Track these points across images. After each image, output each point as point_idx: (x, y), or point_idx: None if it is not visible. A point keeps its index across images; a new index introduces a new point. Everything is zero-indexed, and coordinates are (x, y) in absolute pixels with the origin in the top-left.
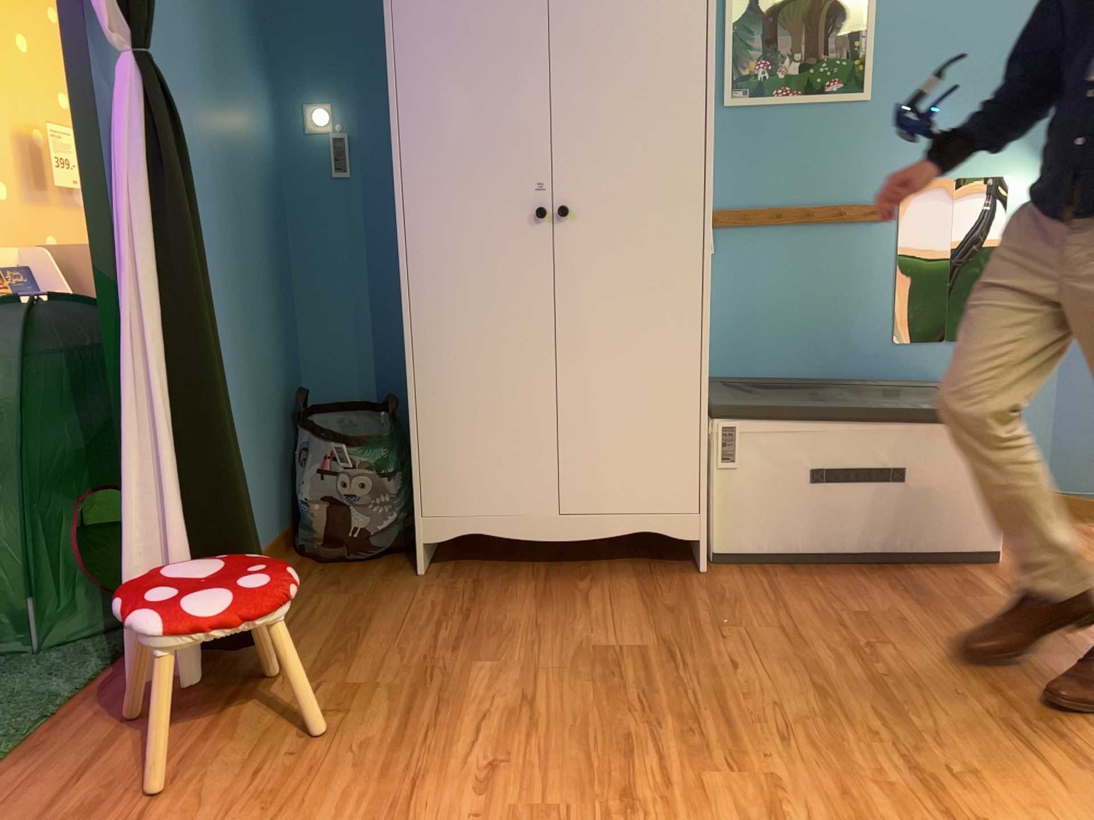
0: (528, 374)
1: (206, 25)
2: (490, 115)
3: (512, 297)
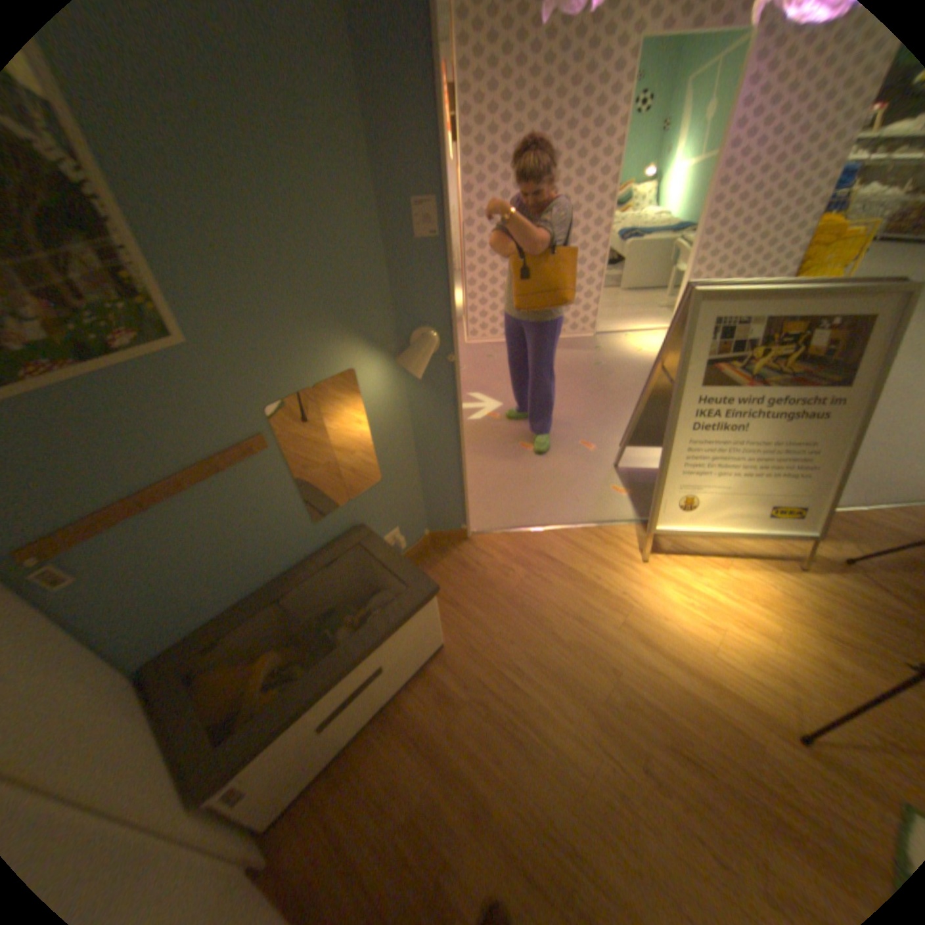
0: None
1: None
2: None
3: None
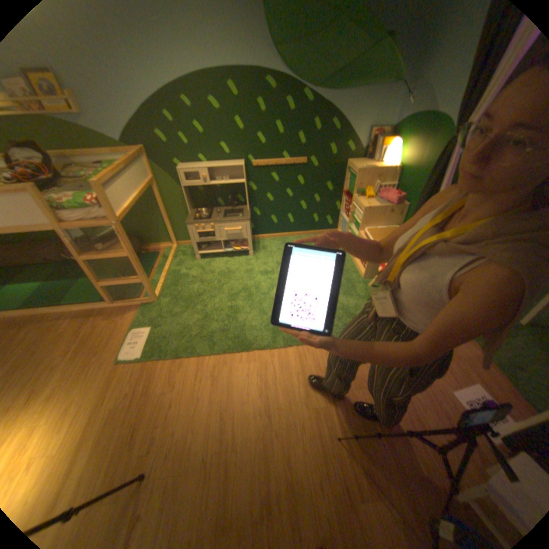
0: None
1: None
2: None
3: None
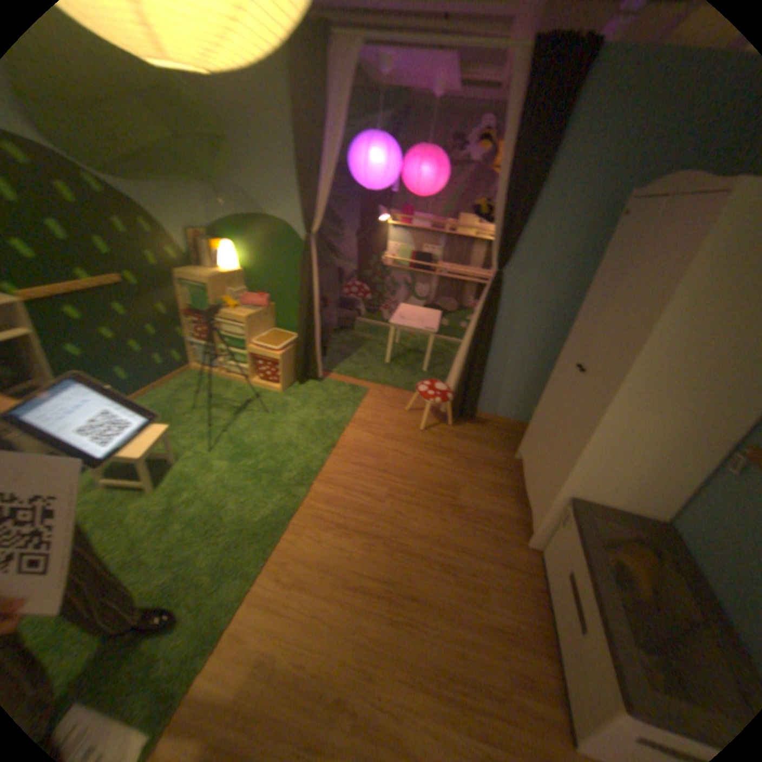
0: (550, 426)
1: (584, 257)
2: (594, 320)
3: (562, 395)
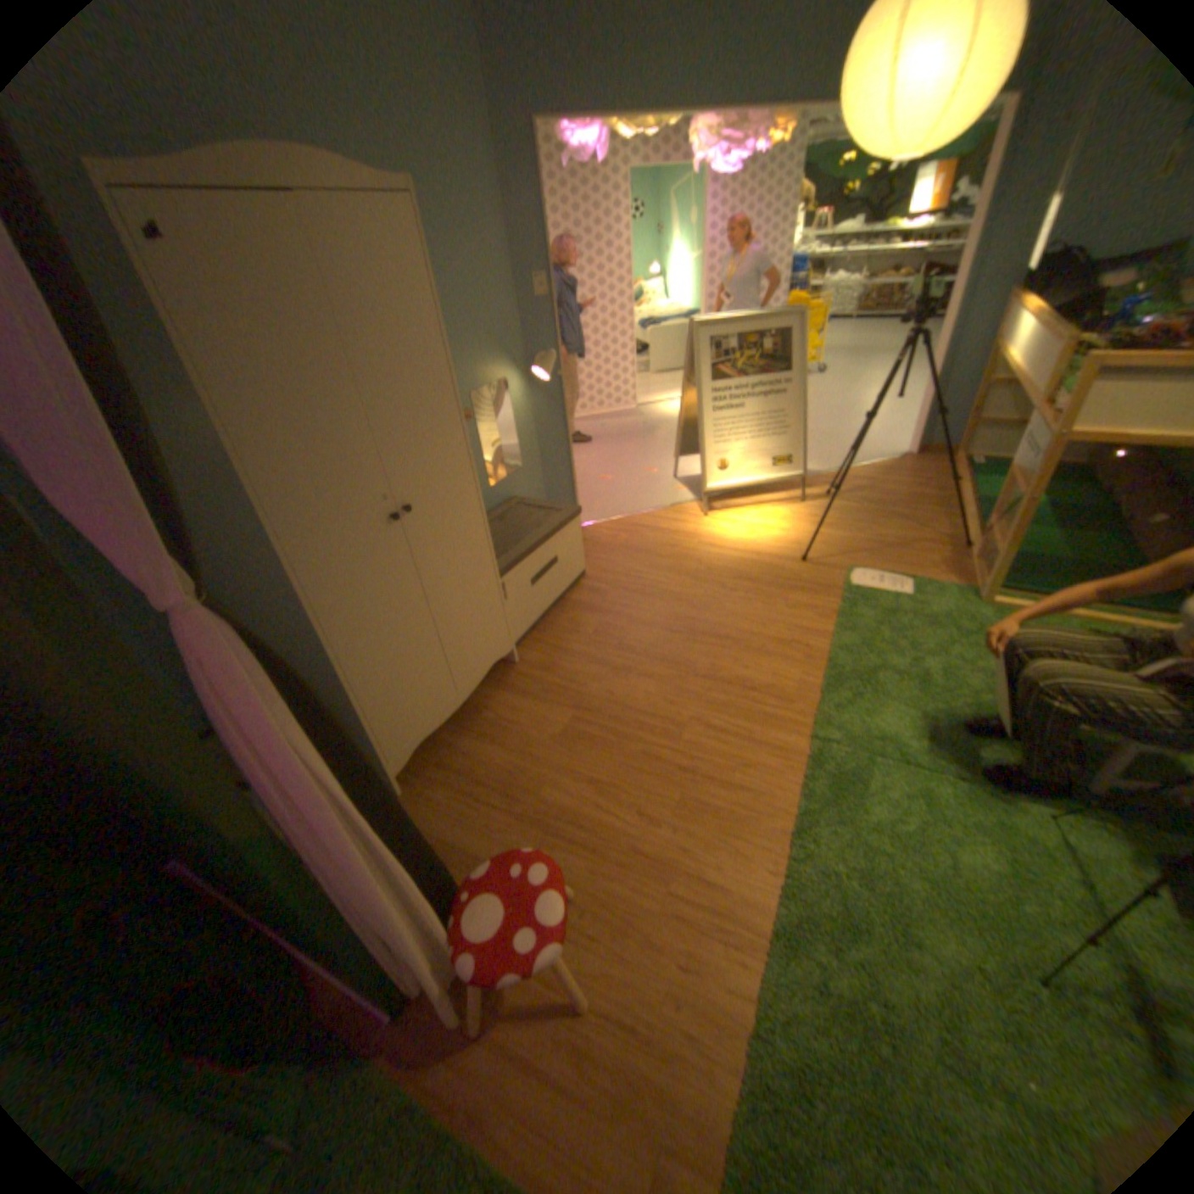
0: (415, 628)
1: None
2: (330, 459)
3: (391, 587)
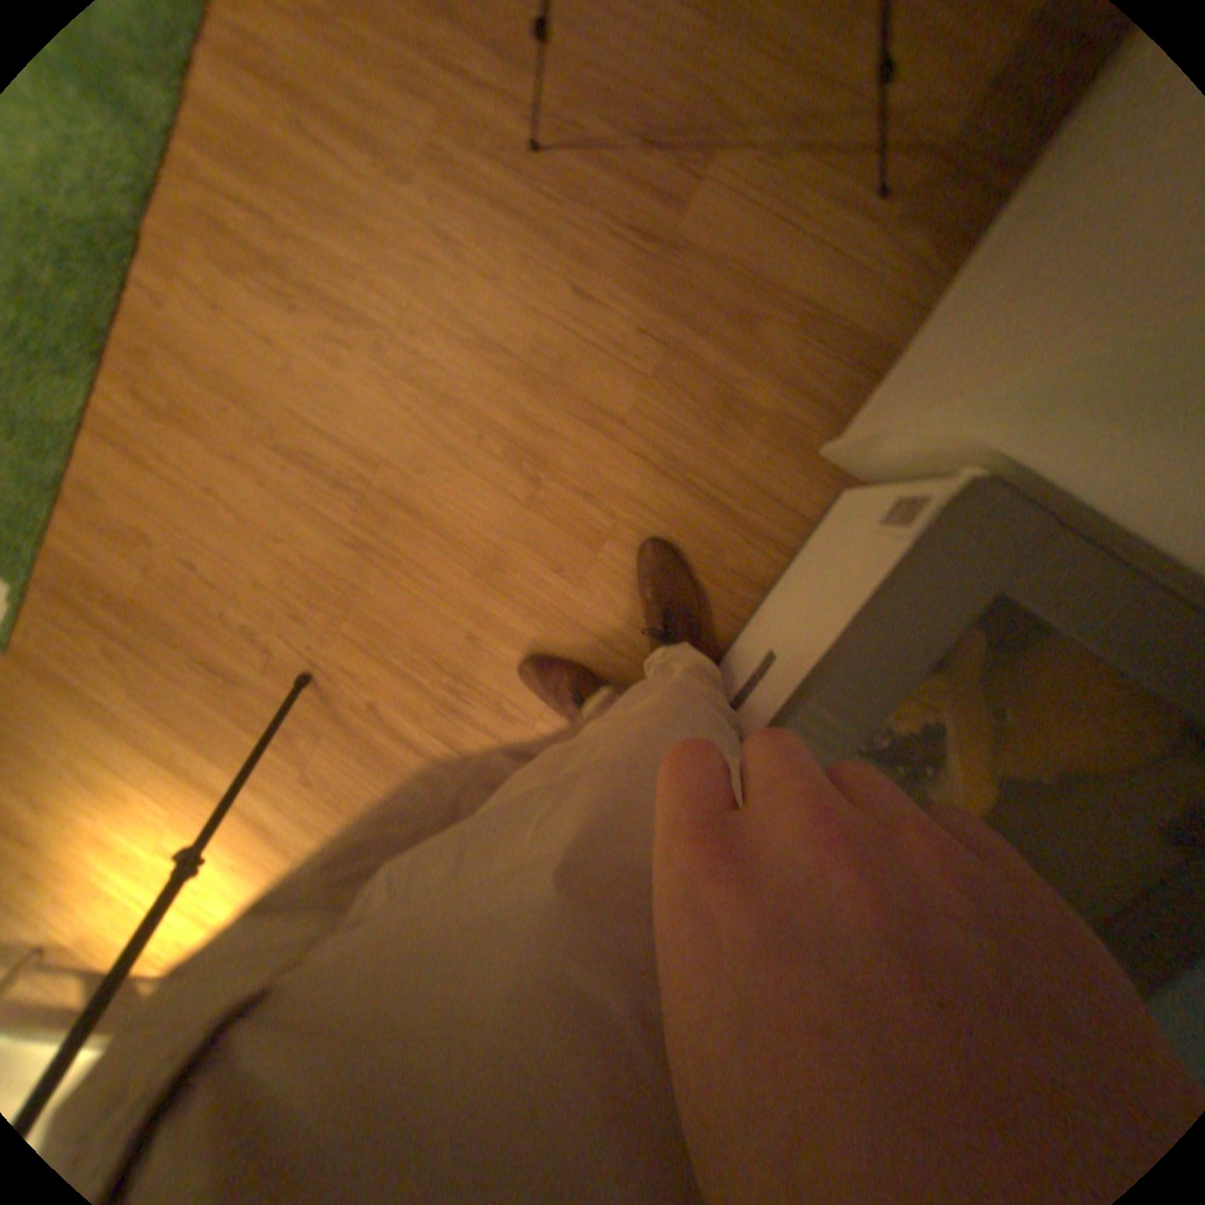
0: None
1: None
2: None
3: None
